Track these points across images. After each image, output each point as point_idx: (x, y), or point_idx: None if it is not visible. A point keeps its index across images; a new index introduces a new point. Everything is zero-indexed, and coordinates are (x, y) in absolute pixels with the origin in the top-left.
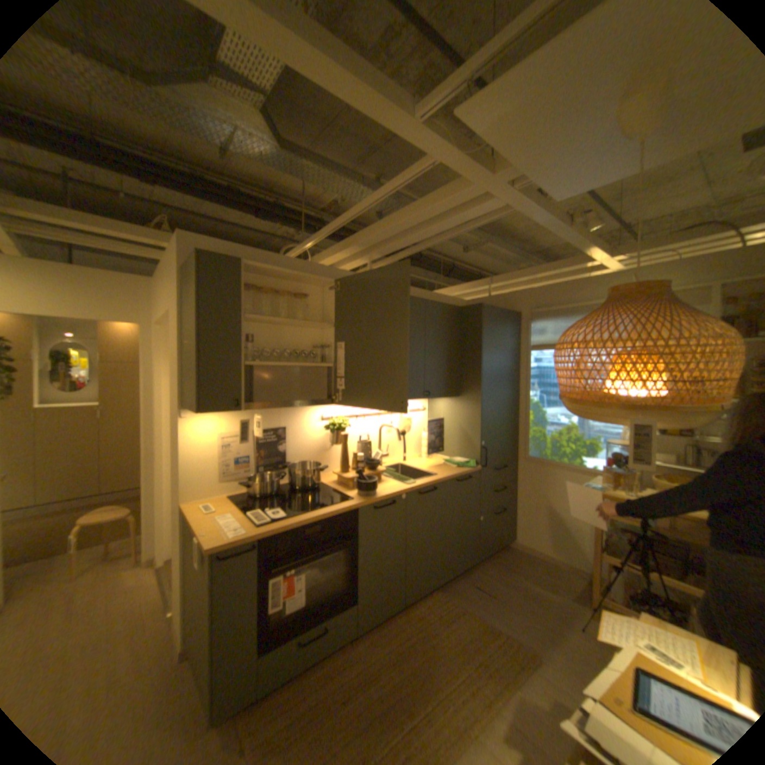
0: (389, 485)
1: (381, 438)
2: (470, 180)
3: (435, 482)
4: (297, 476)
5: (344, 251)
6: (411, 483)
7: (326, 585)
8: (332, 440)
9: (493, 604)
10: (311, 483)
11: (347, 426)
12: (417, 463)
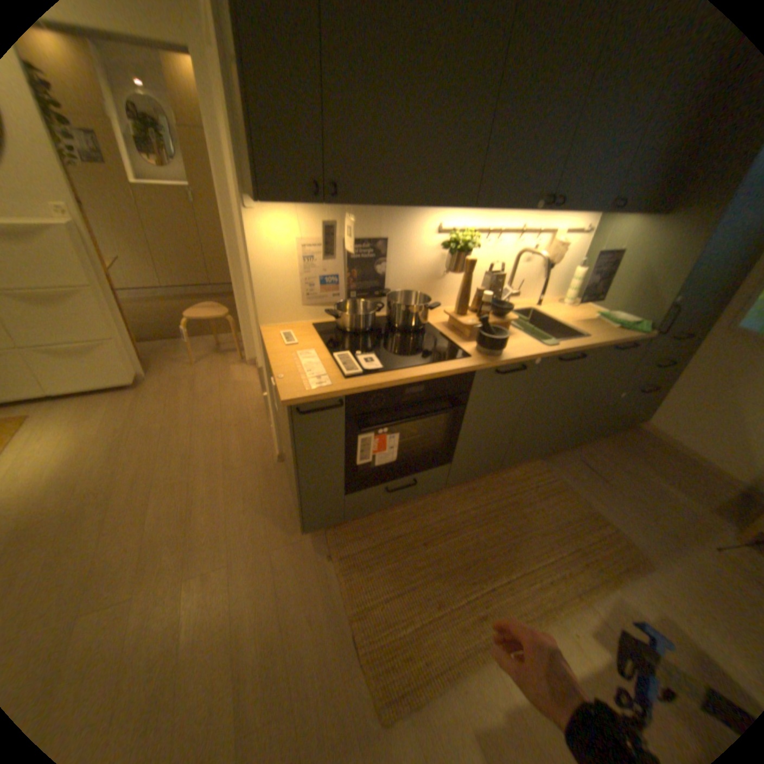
0: (518, 341)
1: (515, 269)
2: None
3: (585, 347)
4: (397, 312)
5: None
6: (551, 344)
7: (420, 441)
8: (449, 265)
9: (602, 487)
10: (414, 323)
11: (474, 246)
12: (556, 311)
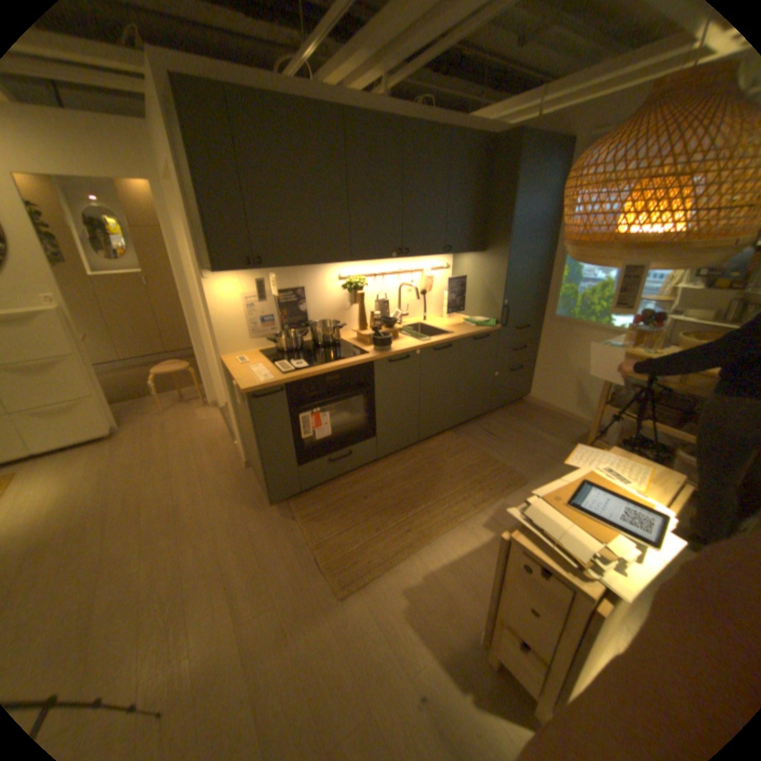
0: (404, 342)
1: (400, 298)
2: None
3: (449, 340)
4: (318, 334)
5: (349, 60)
6: (425, 340)
7: (349, 421)
8: (350, 300)
9: (496, 442)
10: (332, 340)
11: (365, 286)
12: (436, 322)
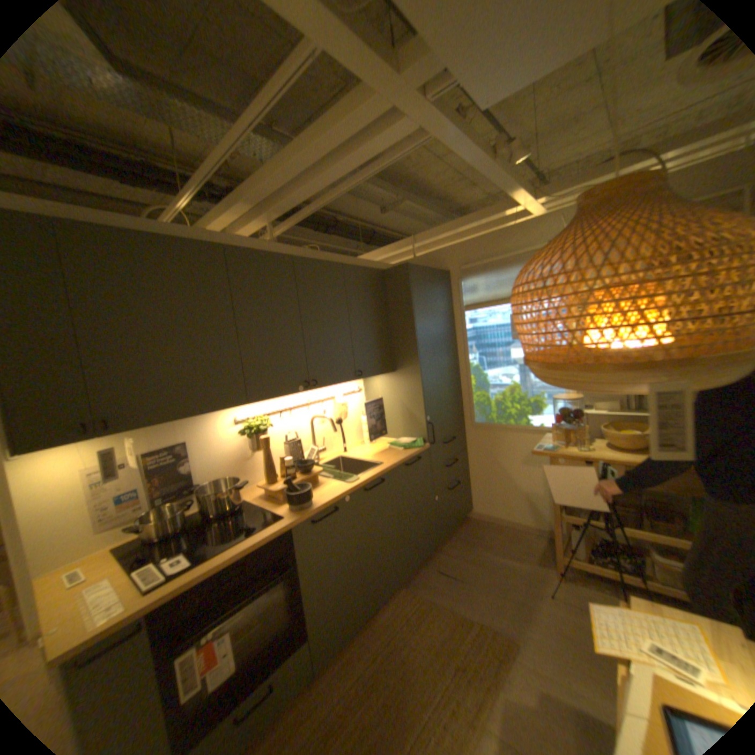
0: (328, 488)
1: (314, 432)
2: (369, 84)
3: (381, 474)
4: (208, 503)
5: (230, 210)
6: (353, 480)
7: (263, 632)
8: (252, 446)
9: (459, 589)
10: (229, 507)
11: (269, 426)
12: (359, 452)
